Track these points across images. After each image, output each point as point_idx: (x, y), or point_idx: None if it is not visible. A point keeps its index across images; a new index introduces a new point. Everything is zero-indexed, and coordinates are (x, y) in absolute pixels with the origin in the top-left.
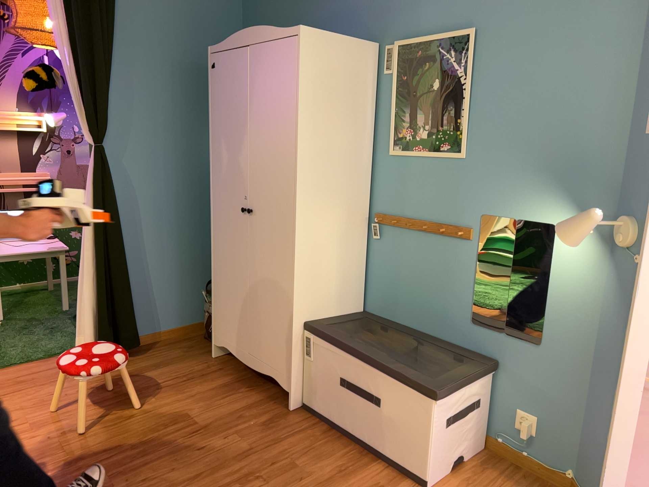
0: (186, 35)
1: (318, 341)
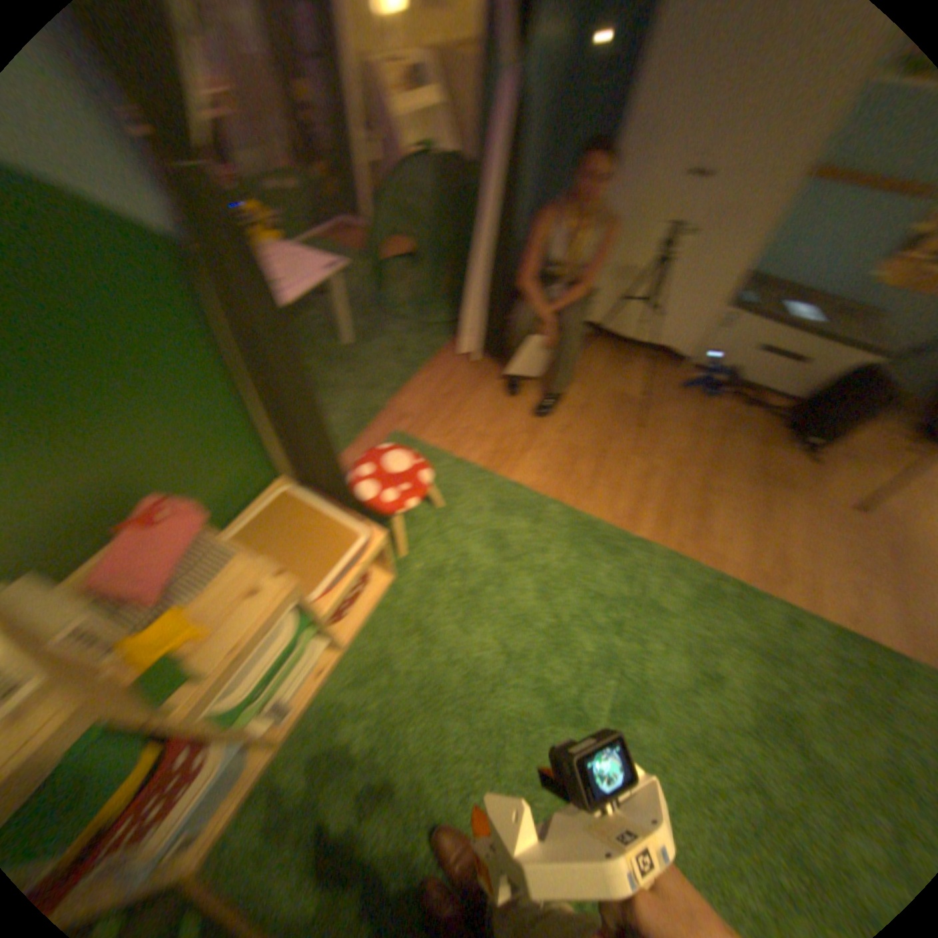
0: None
1: (748, 316)
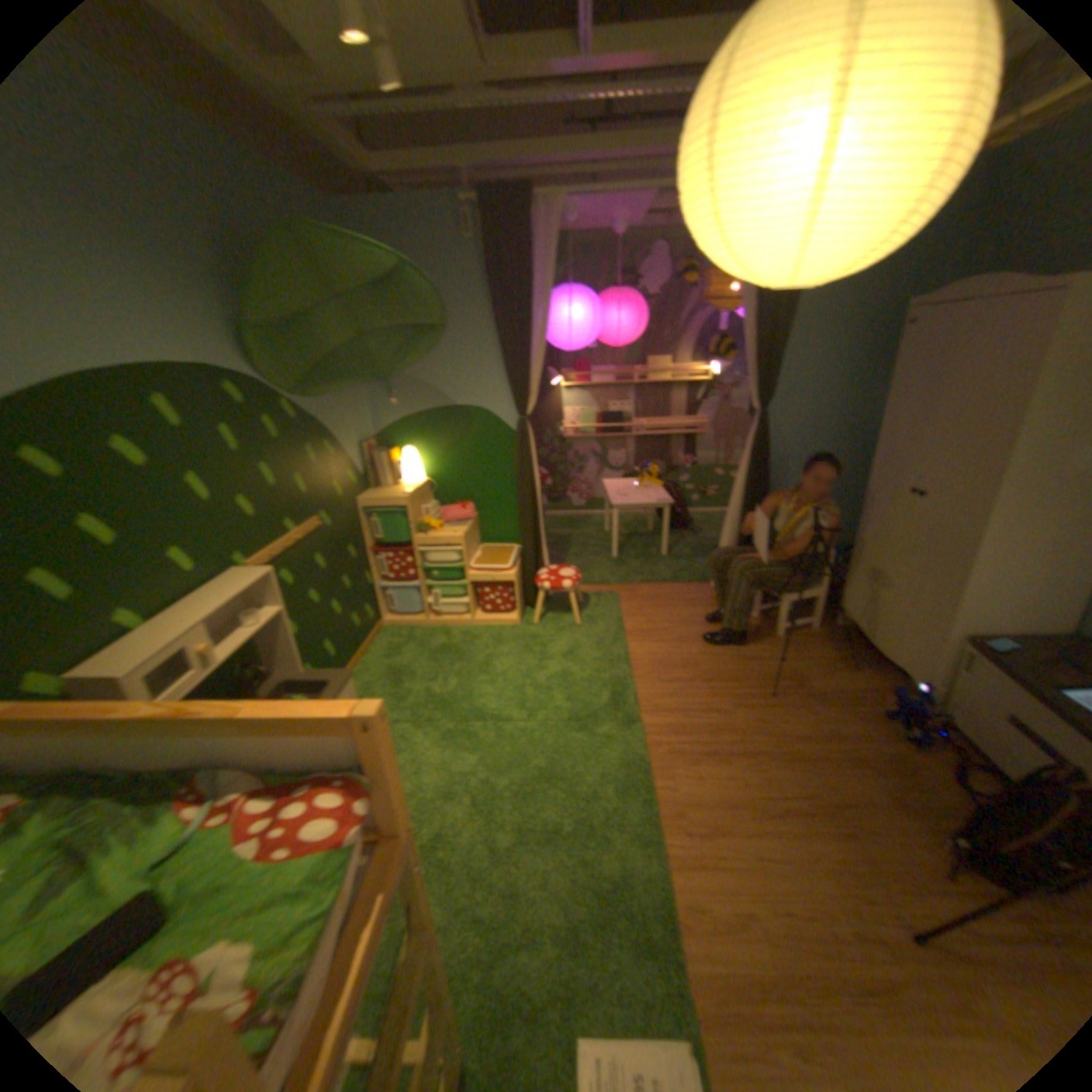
0: (879, 279)
1: (983, 662)
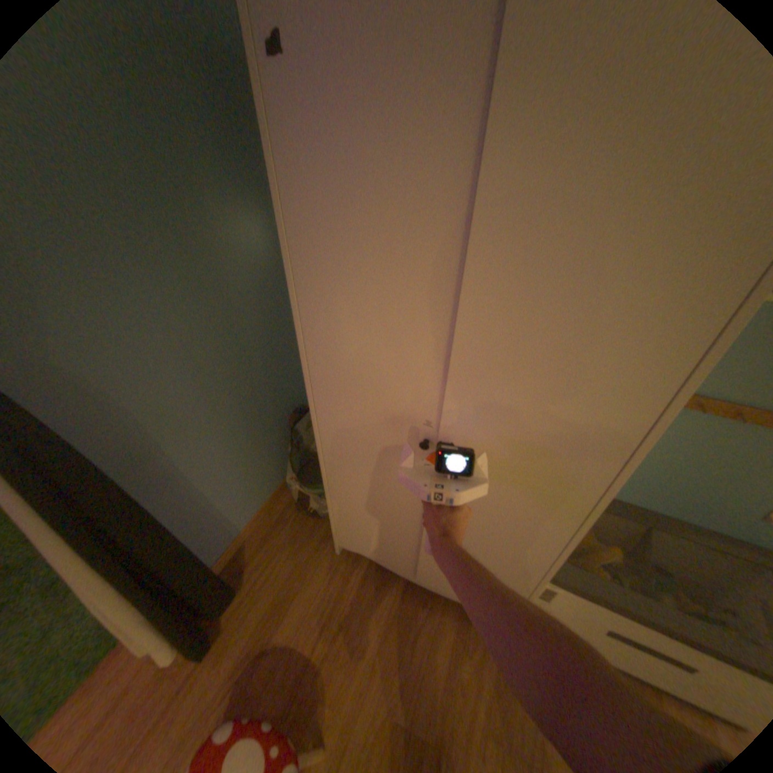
0: None
1: (582, 603)
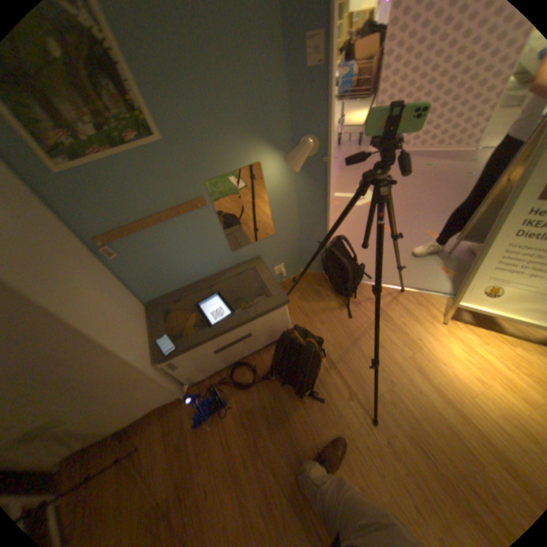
0: None
1: (179, 357)
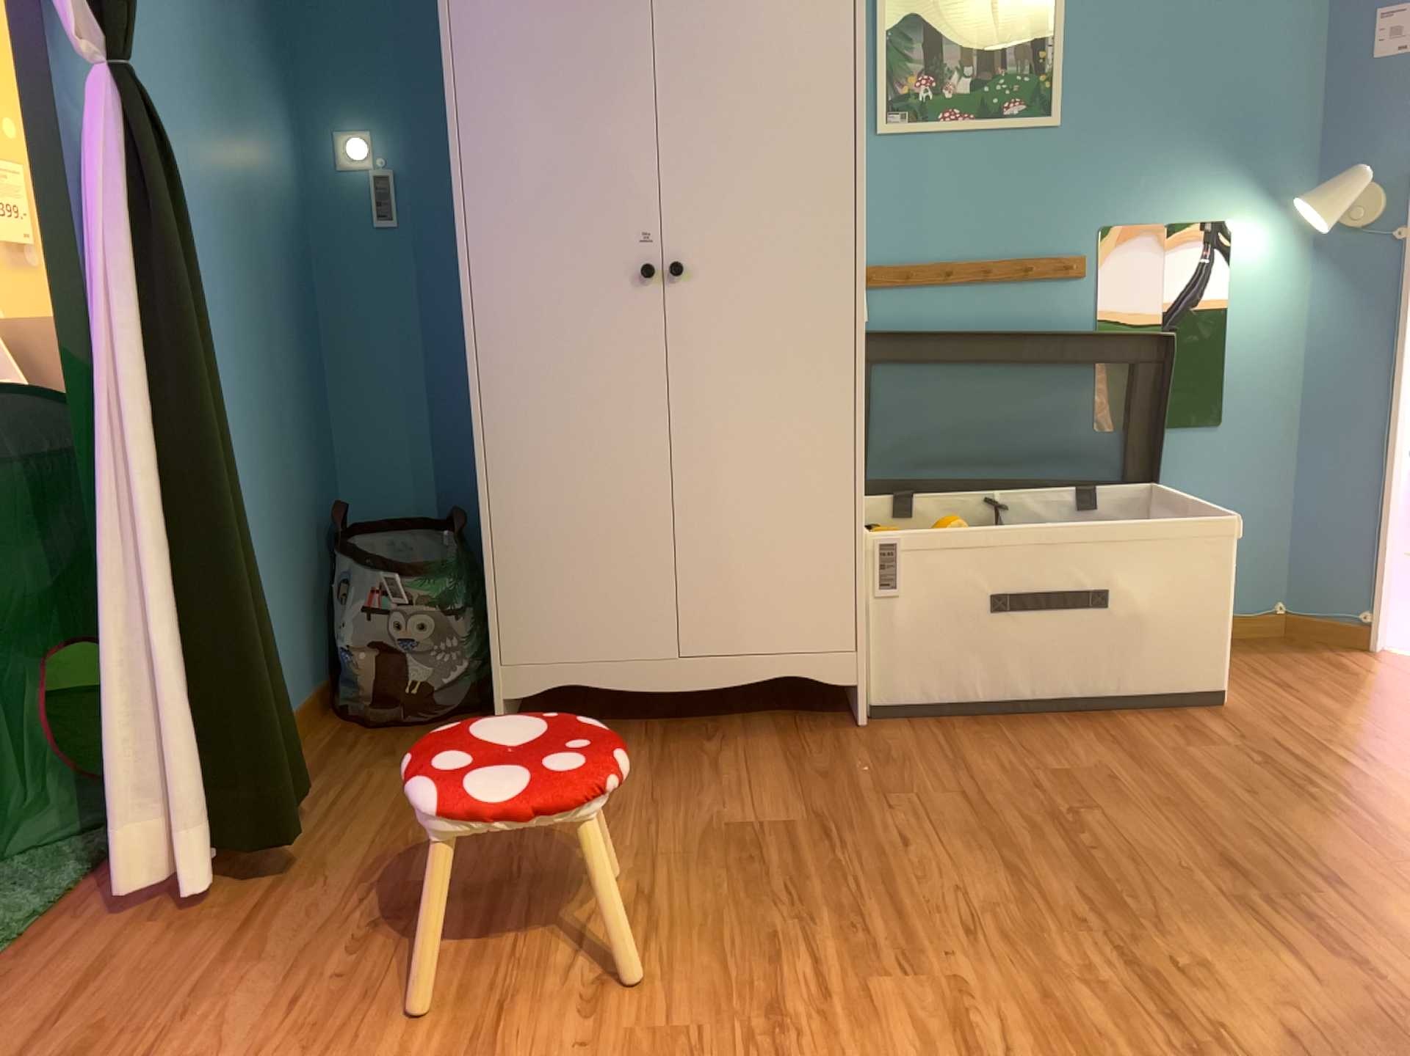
0: None
1: (919, 534)
